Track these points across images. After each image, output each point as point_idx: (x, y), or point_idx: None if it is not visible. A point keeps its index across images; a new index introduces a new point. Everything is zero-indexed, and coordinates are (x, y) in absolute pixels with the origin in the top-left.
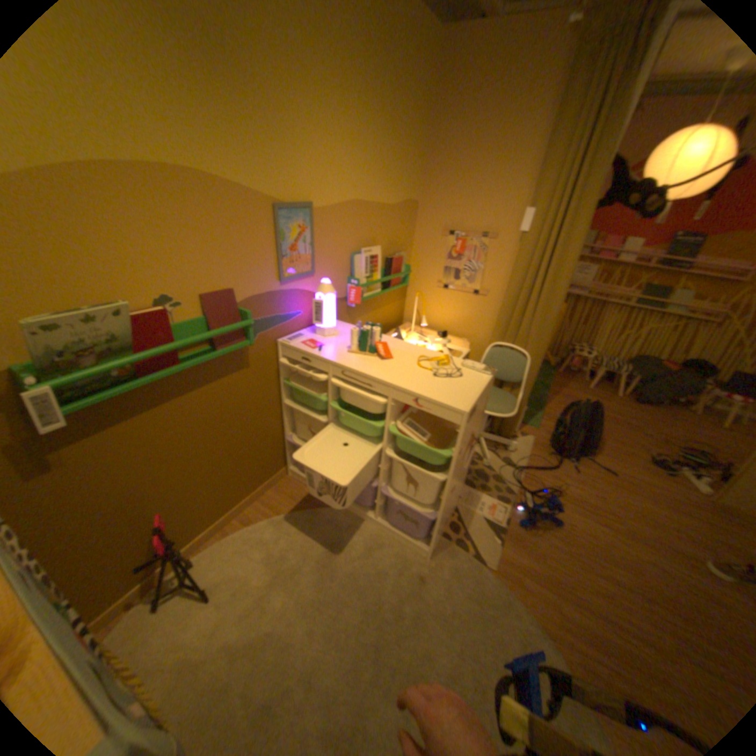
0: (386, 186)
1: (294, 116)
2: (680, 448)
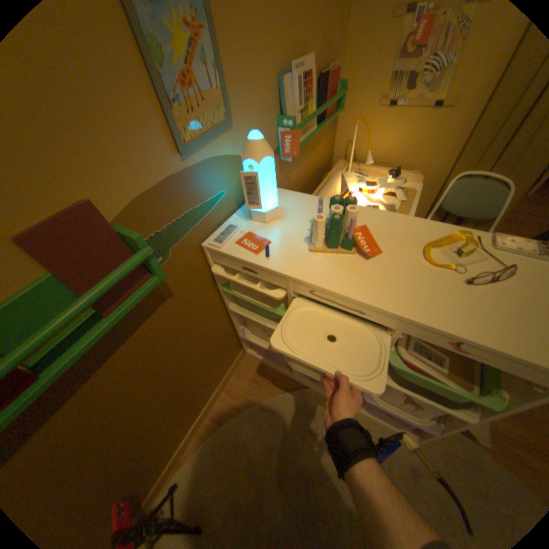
0: None
1: None
2: None
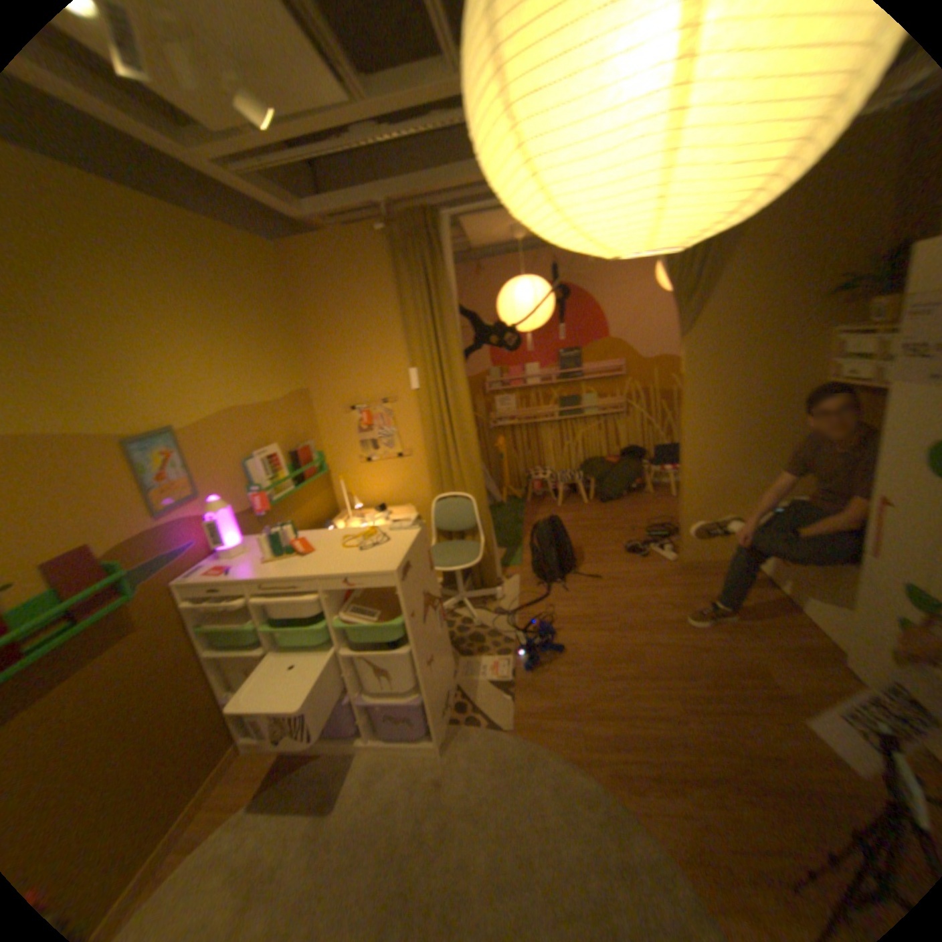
0: (263, 385)
1: (125, 354)
2: (645, 529)
